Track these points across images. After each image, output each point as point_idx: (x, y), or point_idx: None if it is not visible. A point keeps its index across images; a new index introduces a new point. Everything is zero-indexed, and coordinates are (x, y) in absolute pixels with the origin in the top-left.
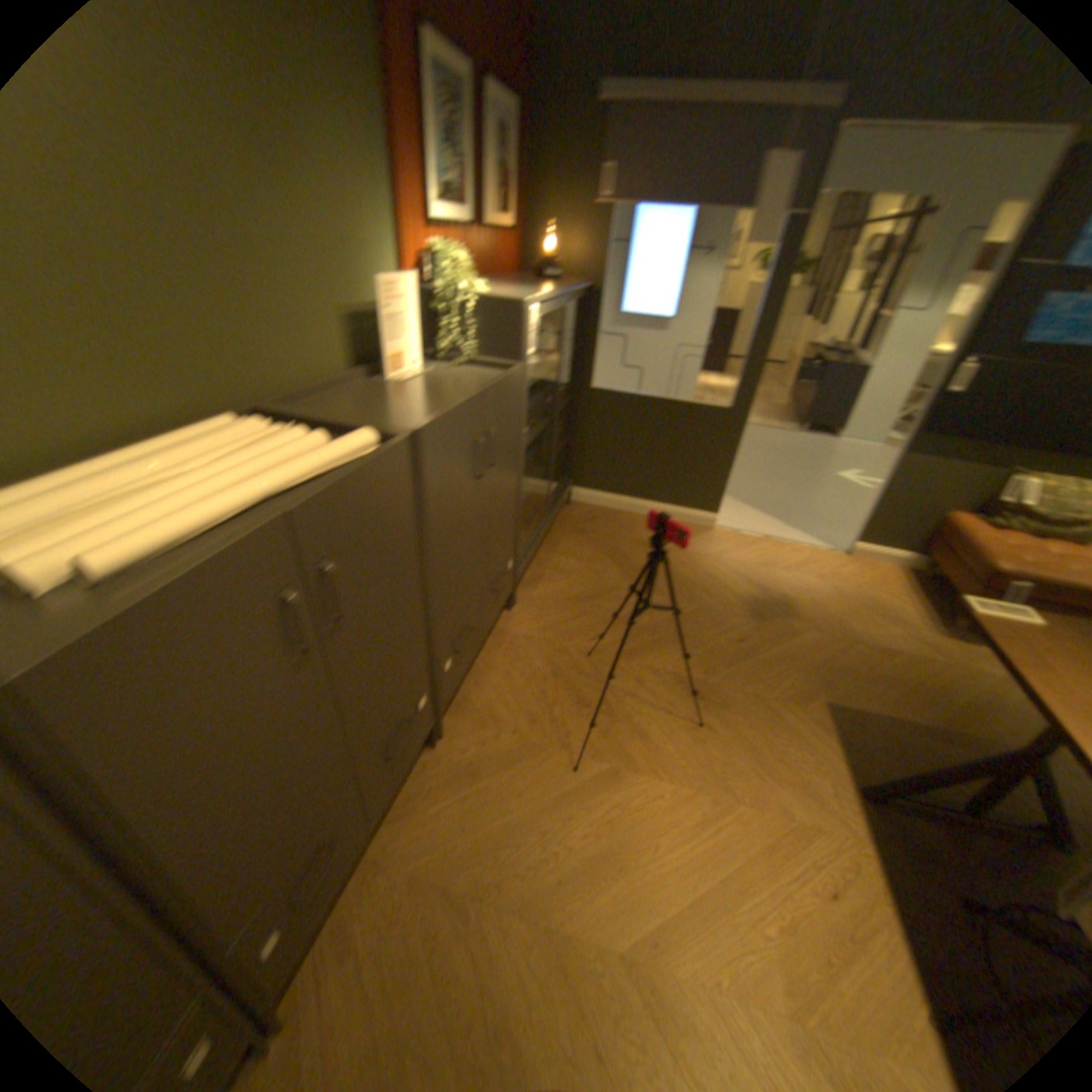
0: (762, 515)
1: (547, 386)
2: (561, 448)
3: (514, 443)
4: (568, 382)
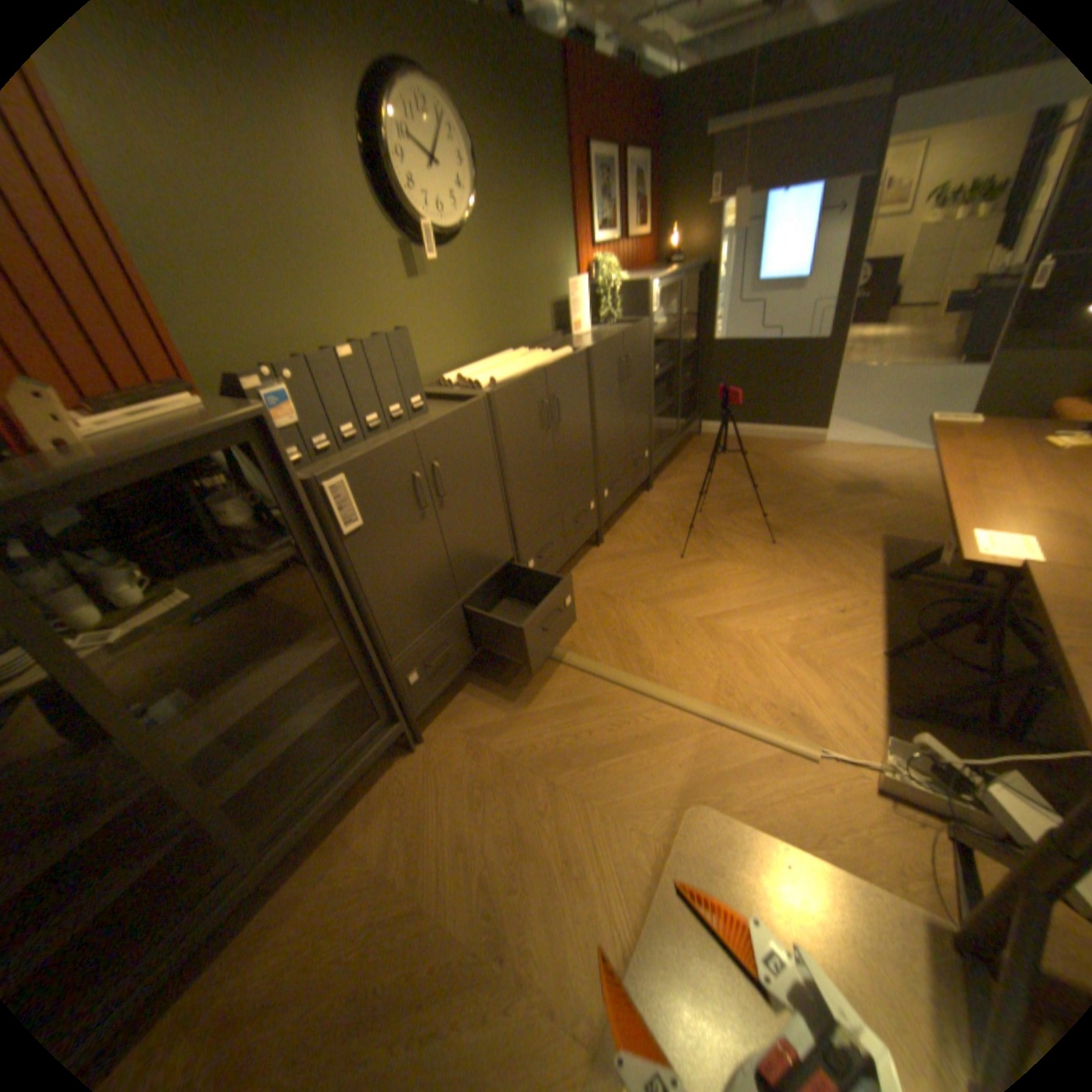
0: (877, 432)
1: (672, 340)
2: (689, 389)
3: (644, 369)
4: (694, 339)
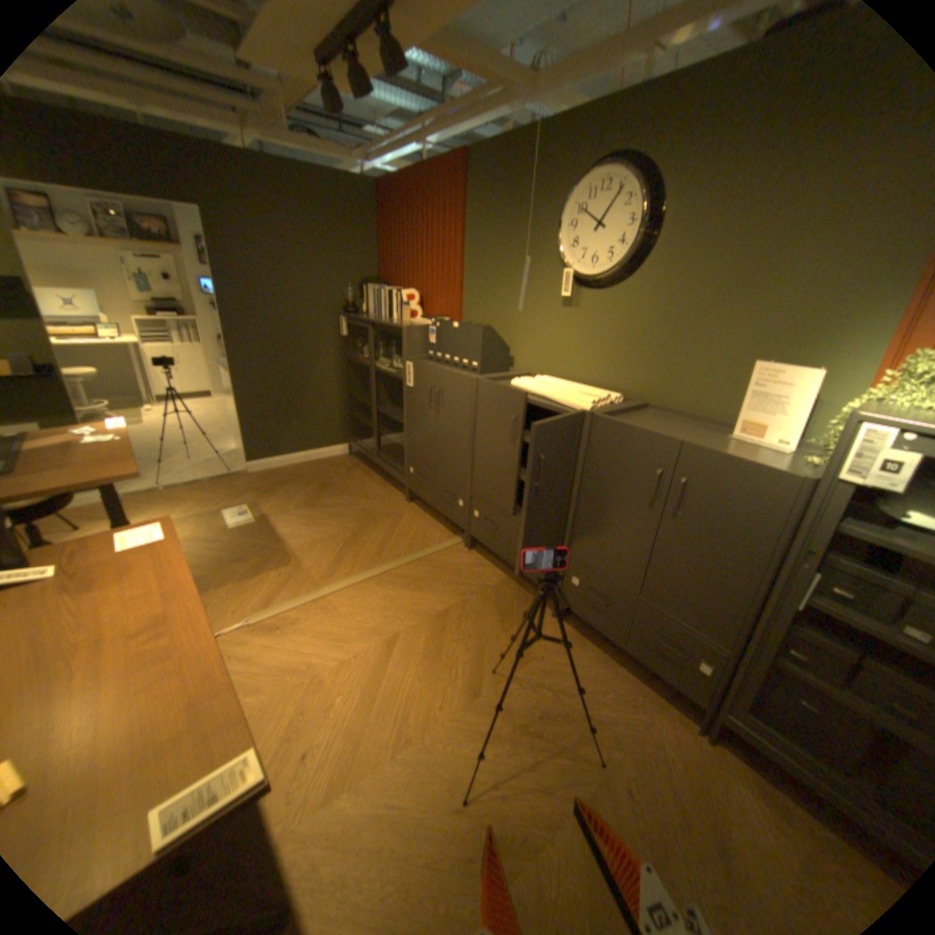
0: None
1: None
2: None
3: (747, 539)
4: None
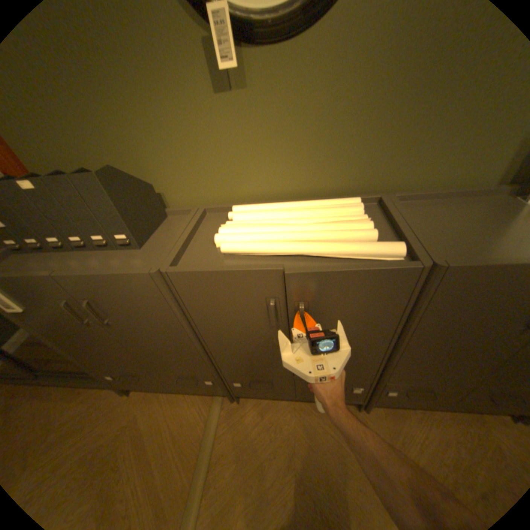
0: None
1: None
2: None
3: None
4: None
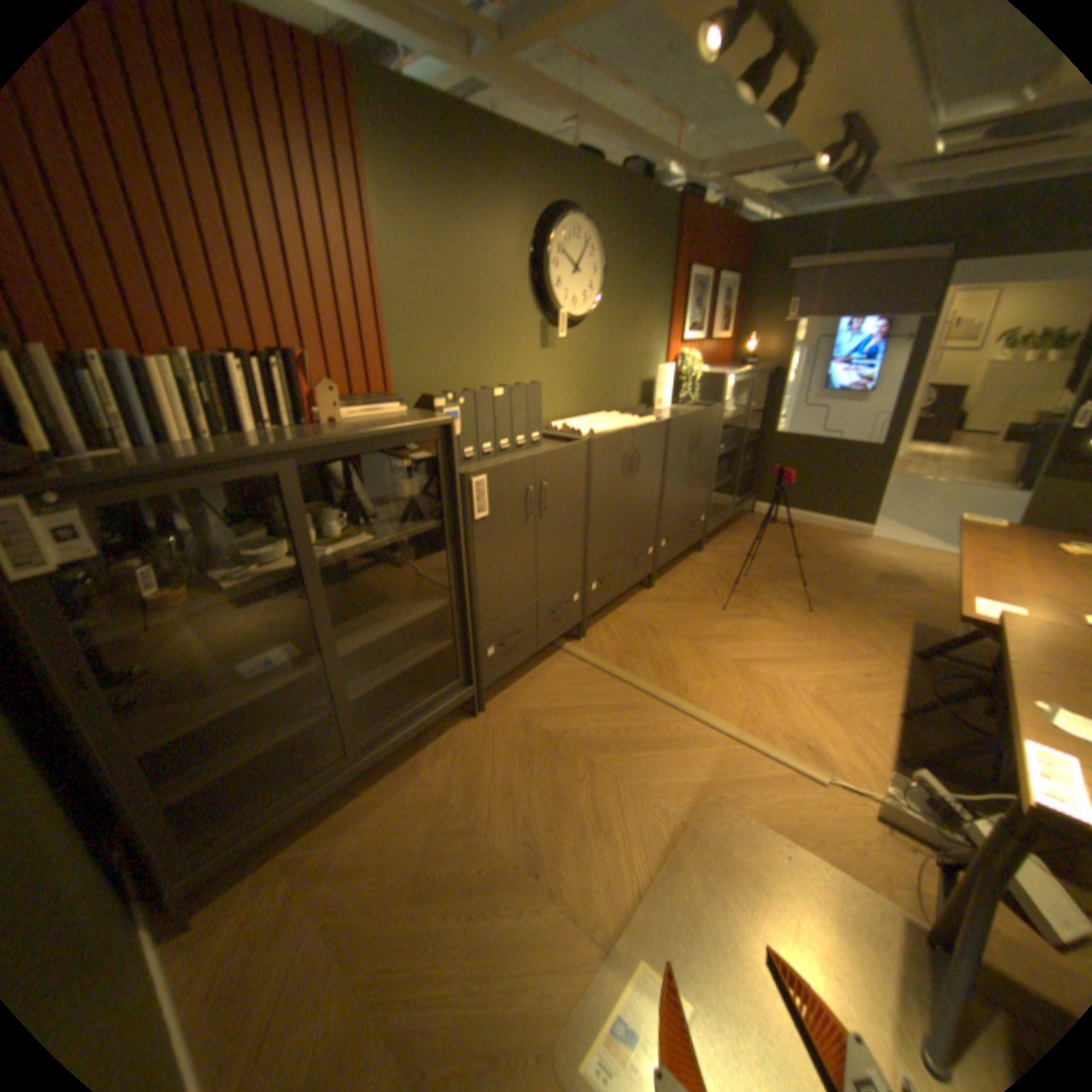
0: (924, 536)
1: (740, 425)
2: (748, 470)
3: (712, 444)
4: (759, 428)
